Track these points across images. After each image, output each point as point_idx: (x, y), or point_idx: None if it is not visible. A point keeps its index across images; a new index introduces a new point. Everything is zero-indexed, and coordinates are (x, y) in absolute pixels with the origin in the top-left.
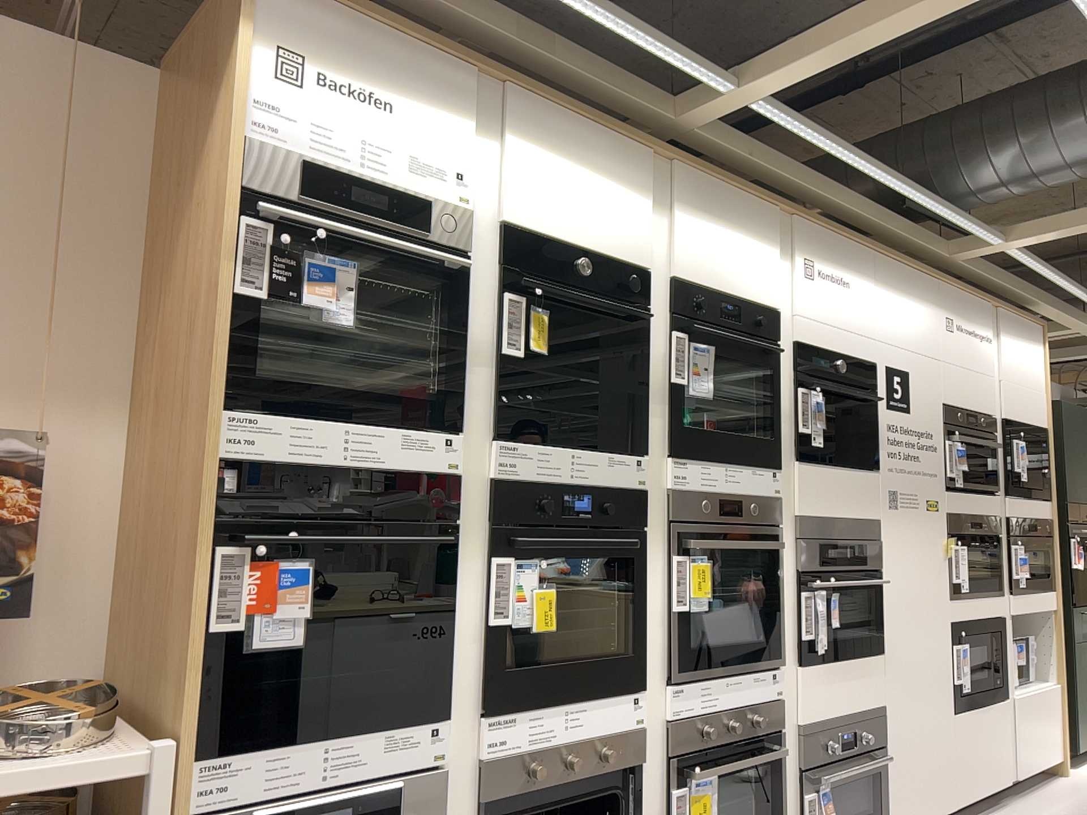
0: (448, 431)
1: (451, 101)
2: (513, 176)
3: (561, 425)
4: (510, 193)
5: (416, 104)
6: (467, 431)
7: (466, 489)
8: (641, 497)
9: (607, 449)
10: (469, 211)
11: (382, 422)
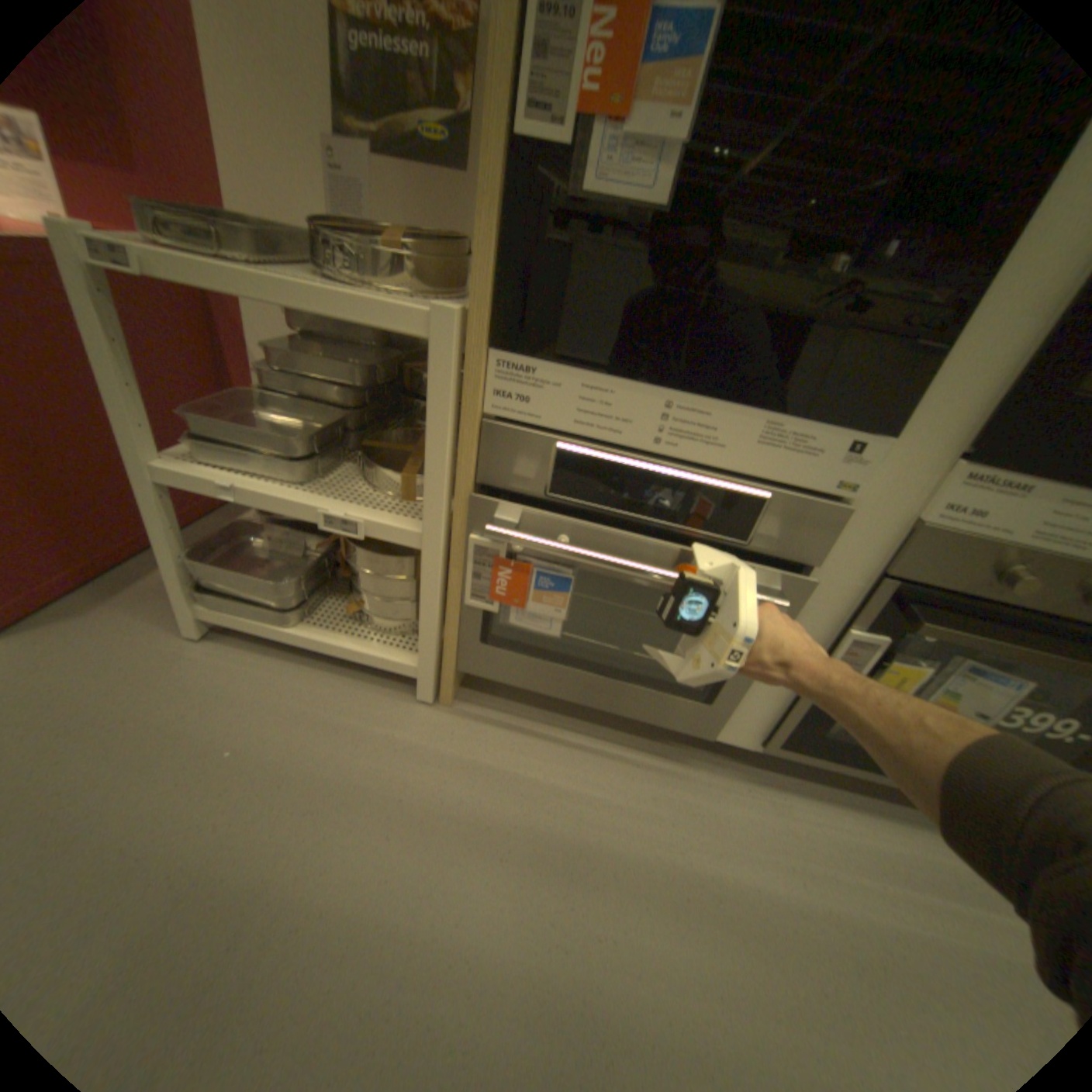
0: None
1: None
2: None
3: None
4: None
5: None
6: None
7: None
8: None
9: None
10: None
11: None
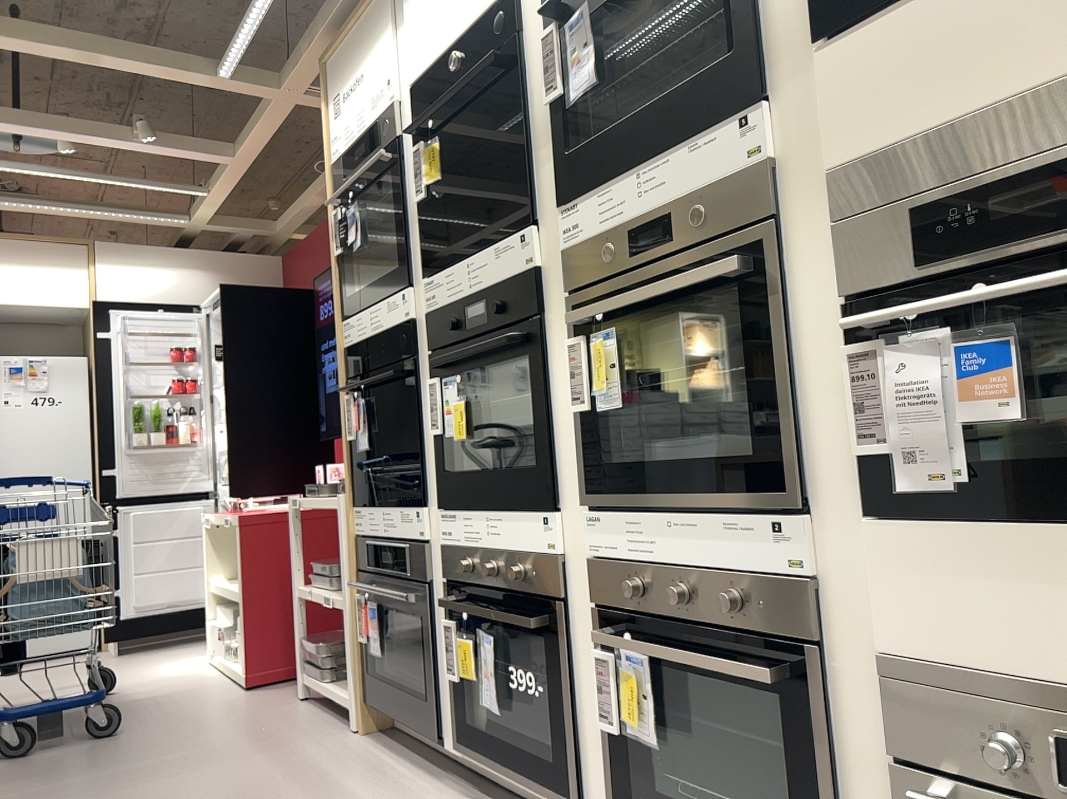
0: (400, 288)
1: (376, 24)
2: (406, 35)
3: (468, 237)
4: (409, 52)
5: (364, 54)
6: (412, 283)
7: (417, 330)
8: (531, 280)
9: (497, 239)
10: (391, 100)
11: (376, 300)
